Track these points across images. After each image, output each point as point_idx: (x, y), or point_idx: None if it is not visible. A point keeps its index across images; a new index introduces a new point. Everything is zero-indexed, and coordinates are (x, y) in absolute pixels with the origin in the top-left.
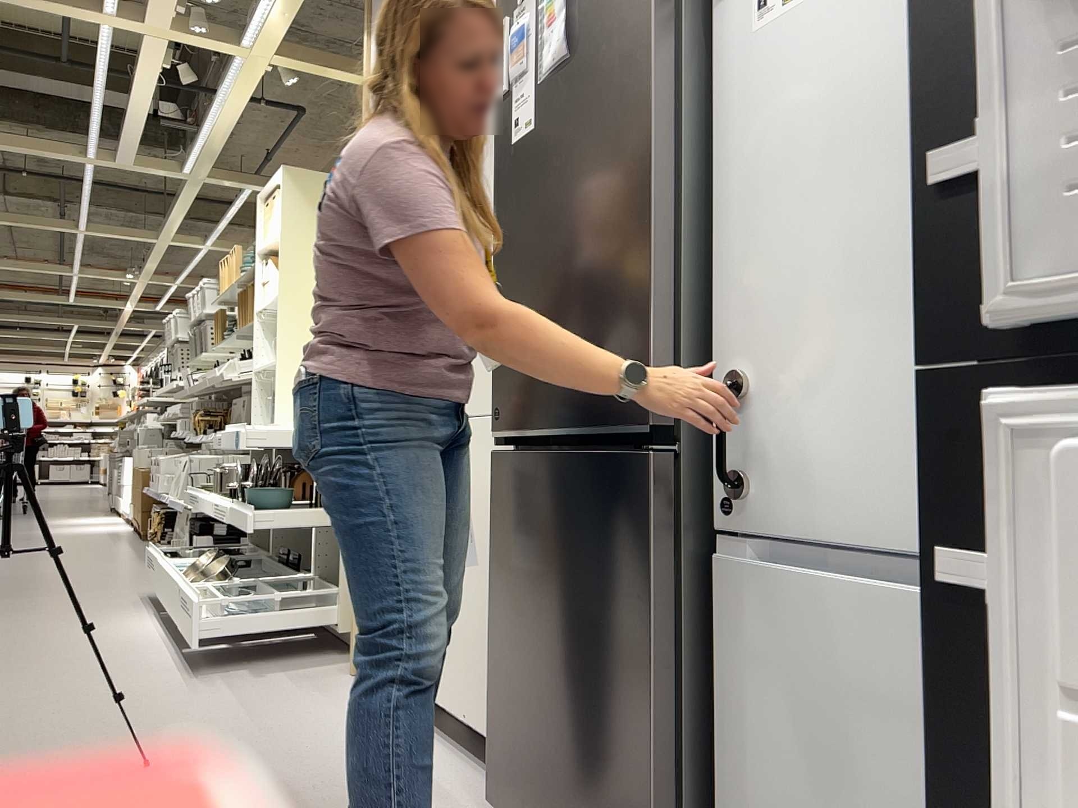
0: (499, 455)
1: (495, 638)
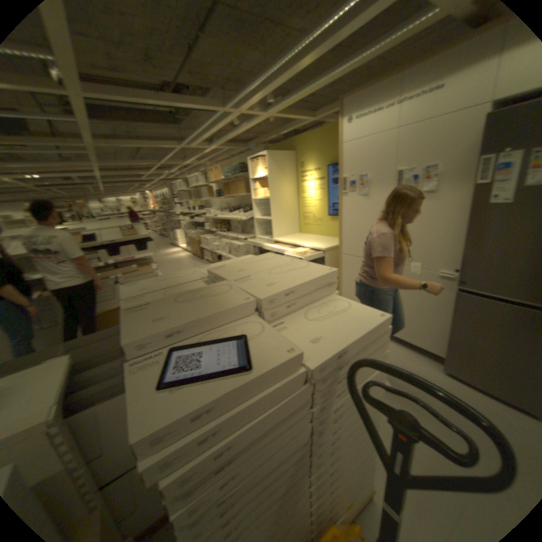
0: (462, 293)
1: (454, 337)
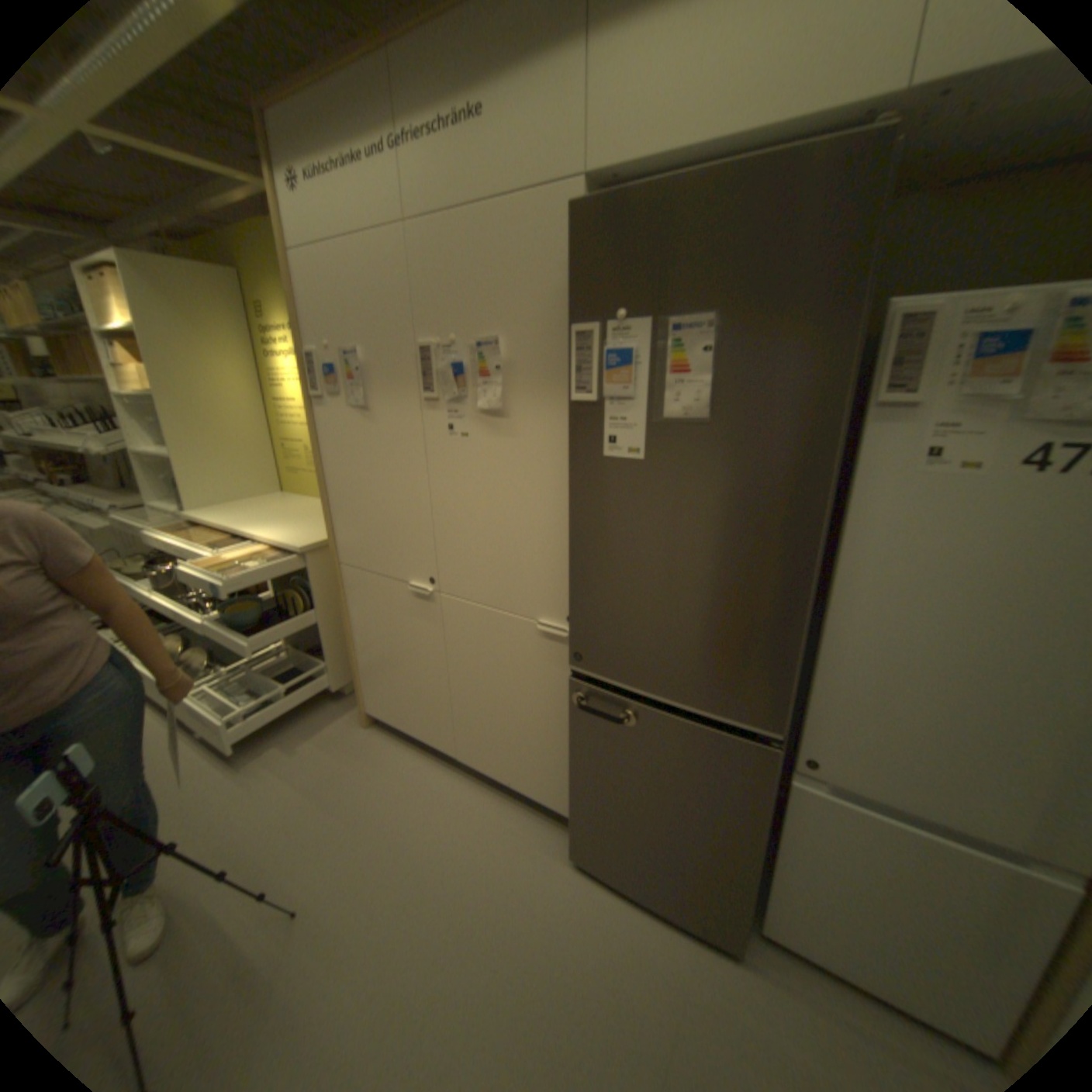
0: (579, 678)
1: (577, 783)
